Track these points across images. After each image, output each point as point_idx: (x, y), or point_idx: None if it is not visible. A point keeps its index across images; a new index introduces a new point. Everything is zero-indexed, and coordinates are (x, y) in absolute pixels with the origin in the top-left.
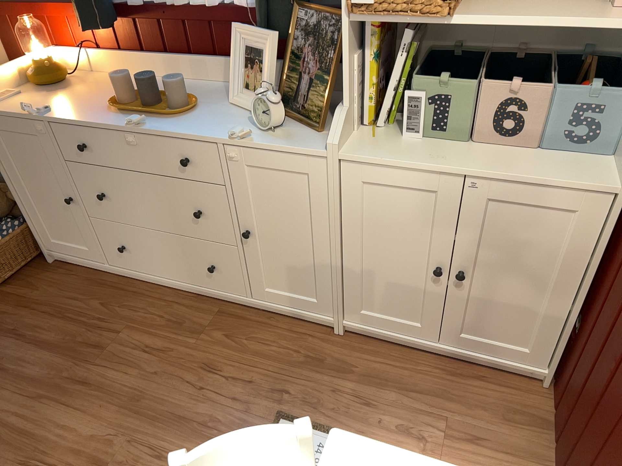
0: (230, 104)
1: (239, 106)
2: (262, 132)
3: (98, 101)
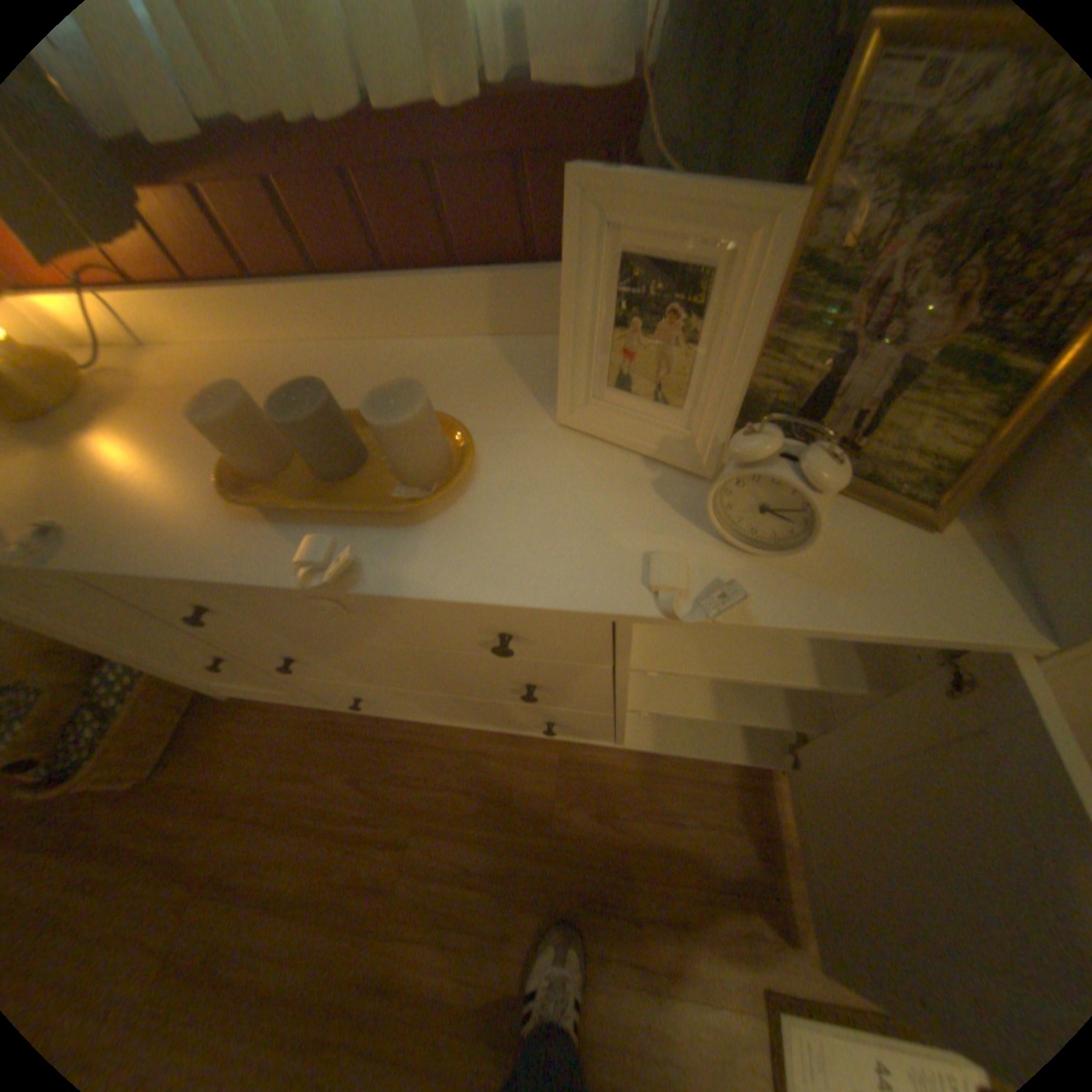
0: (563, 431)
1: (596, 437)
2: (761, 571)
3: (188, 466)
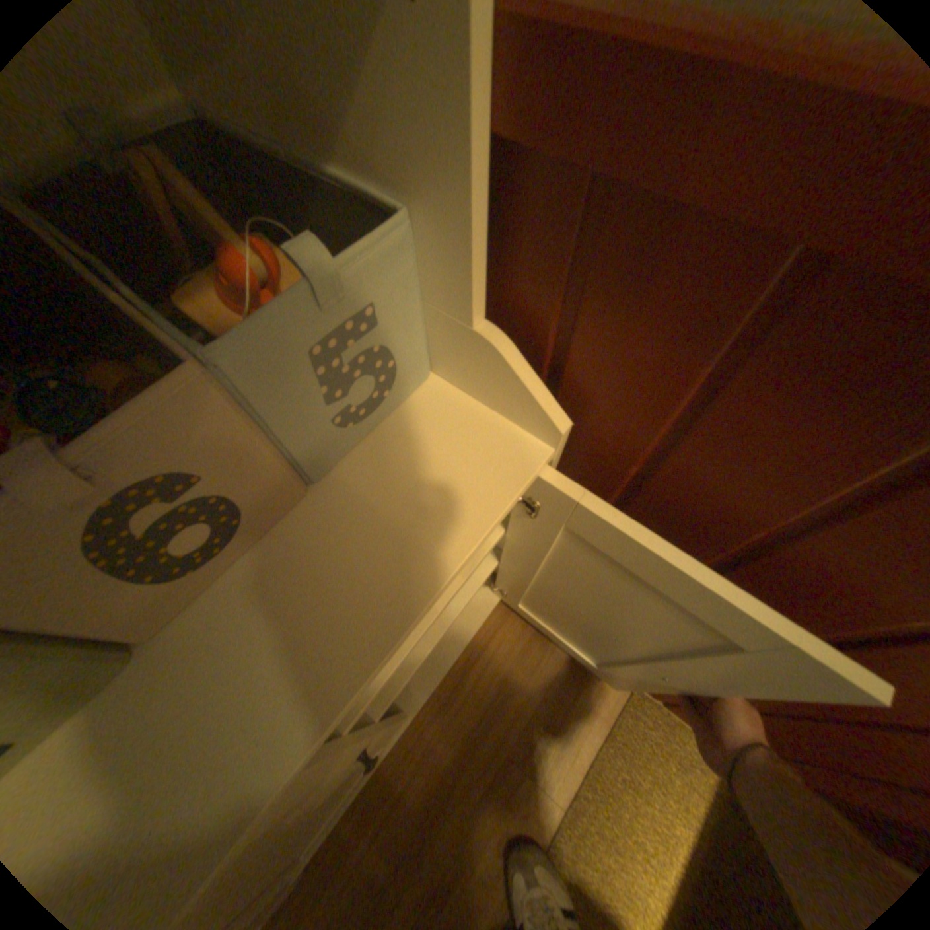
0: None
1: None
2: None
3: None
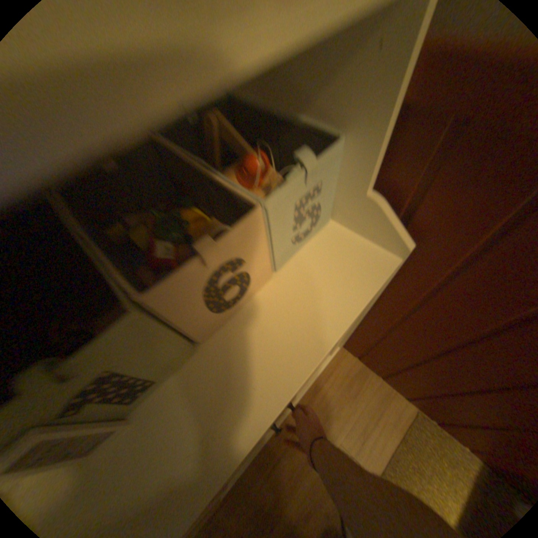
0: None
1: None
2: None
3: None
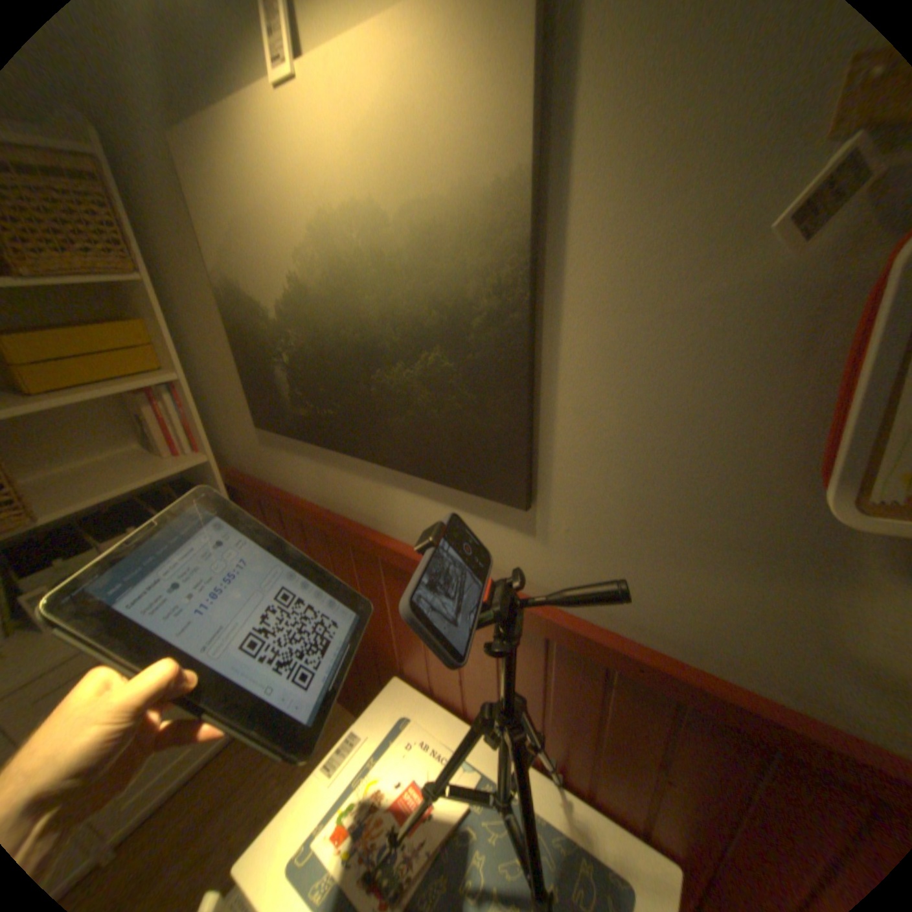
0: None
1: None
2: None
3: None
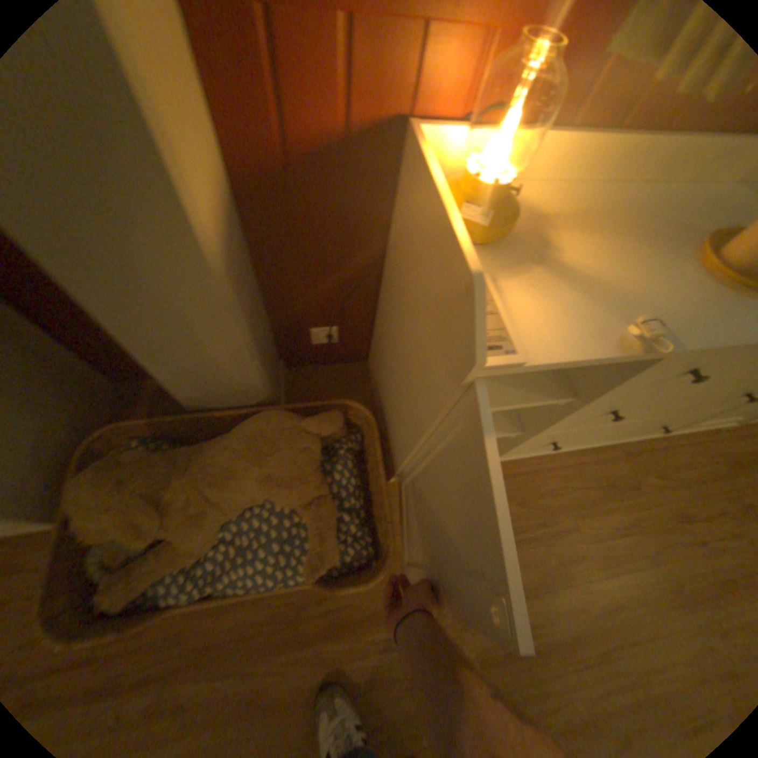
0: None
1: None
2: None
3: (671, 270)
